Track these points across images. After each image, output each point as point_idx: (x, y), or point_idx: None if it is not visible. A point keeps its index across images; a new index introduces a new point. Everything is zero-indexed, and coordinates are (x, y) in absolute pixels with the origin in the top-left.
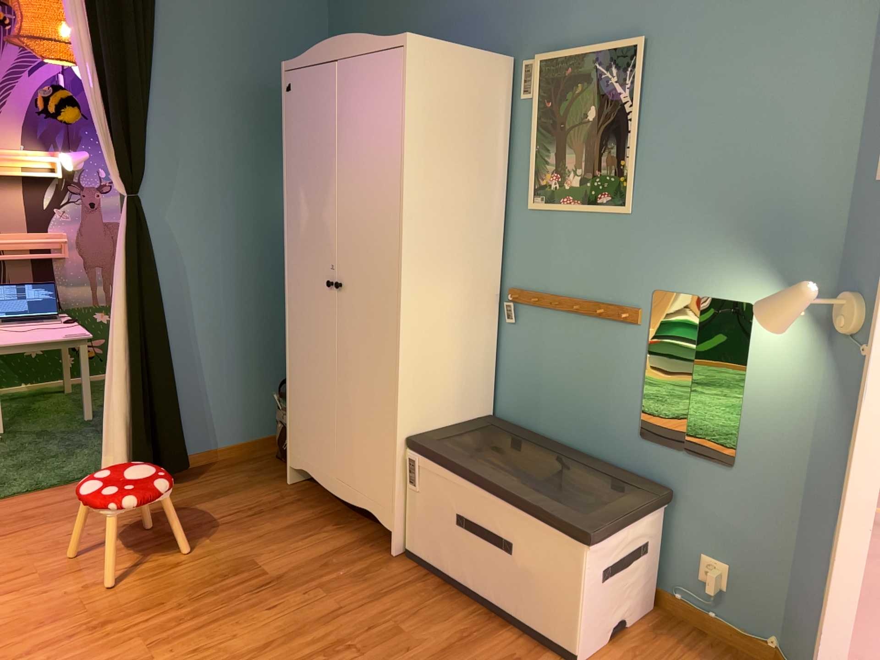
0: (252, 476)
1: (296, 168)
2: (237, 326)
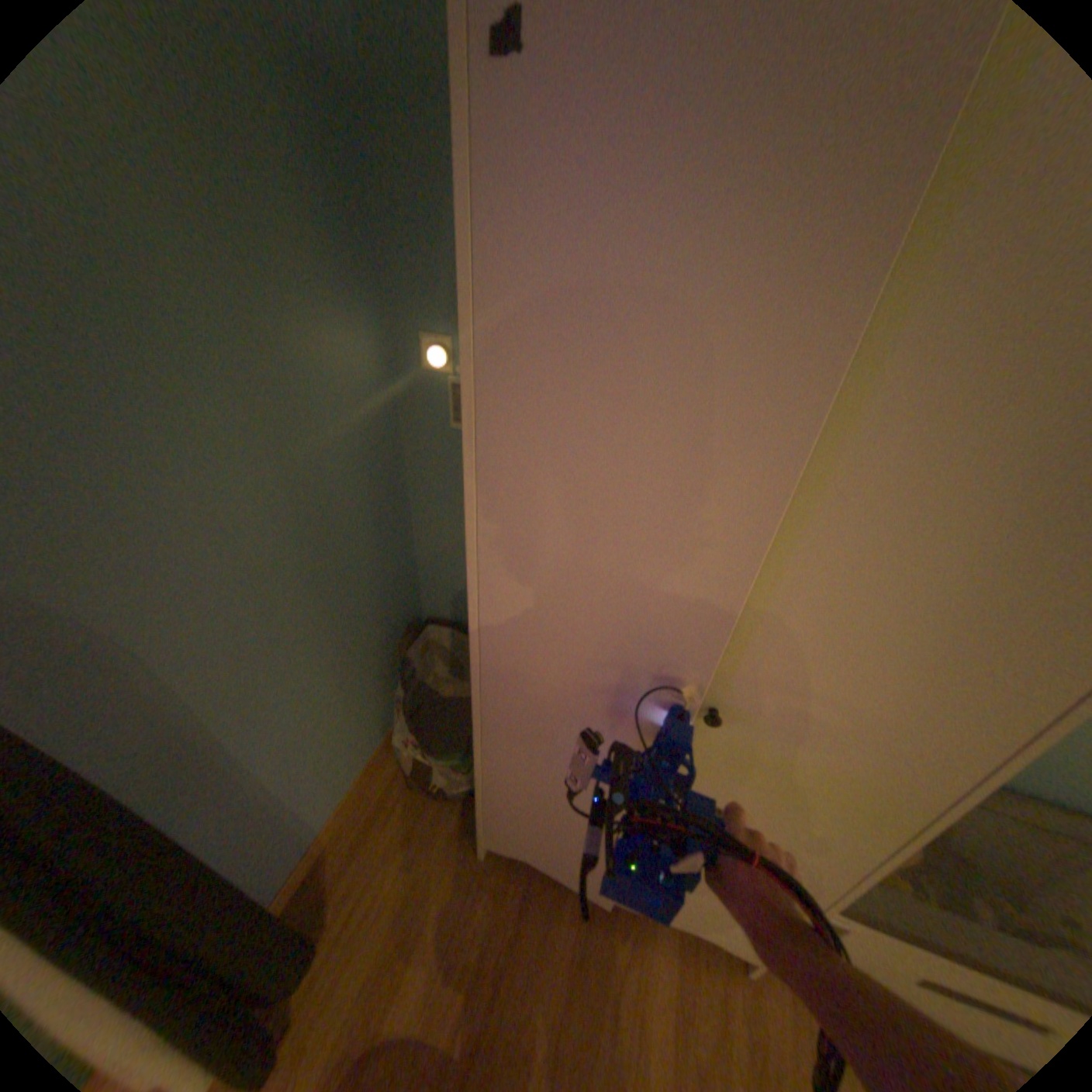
0: (415, 865)
1: (546, 404)
2: (300, 670)
